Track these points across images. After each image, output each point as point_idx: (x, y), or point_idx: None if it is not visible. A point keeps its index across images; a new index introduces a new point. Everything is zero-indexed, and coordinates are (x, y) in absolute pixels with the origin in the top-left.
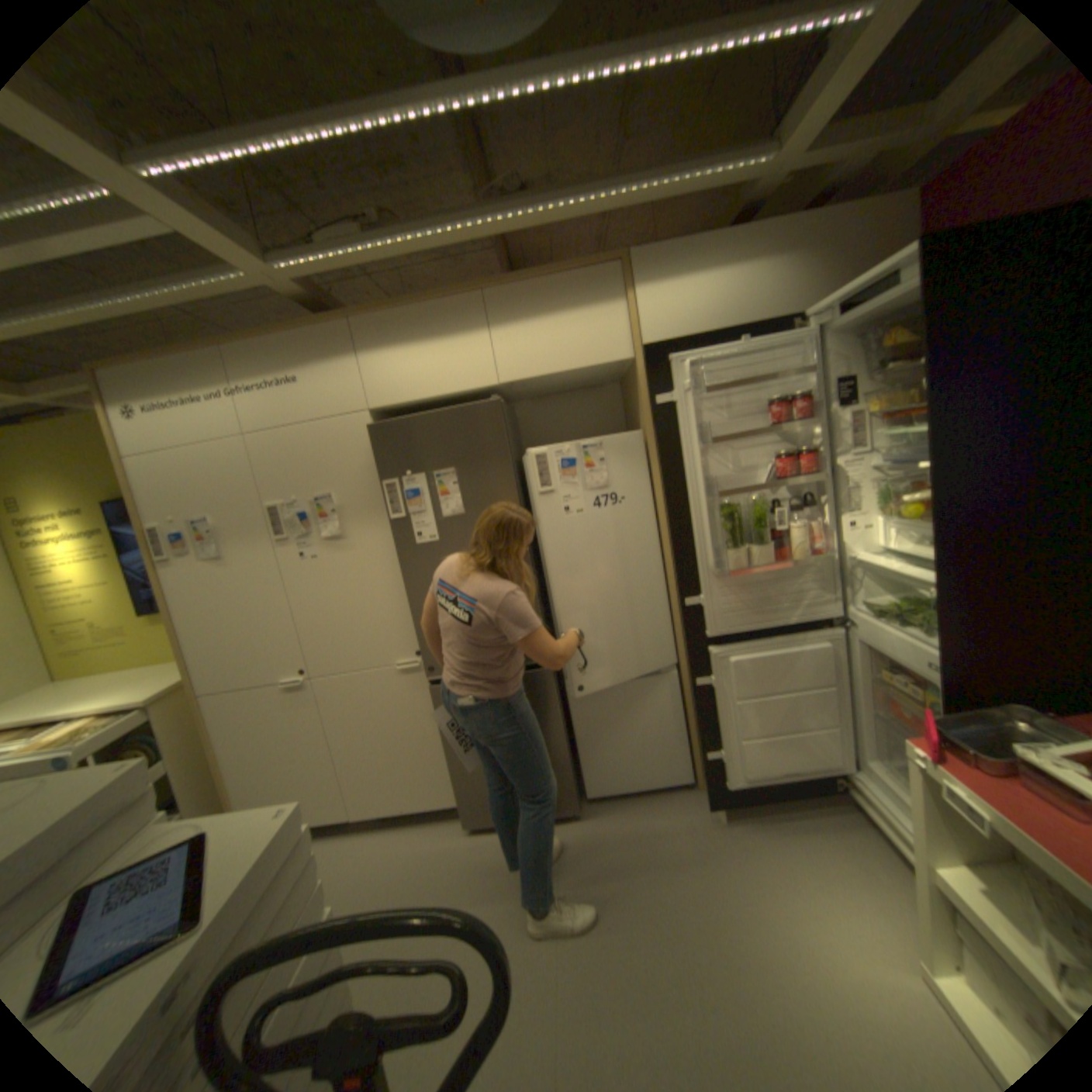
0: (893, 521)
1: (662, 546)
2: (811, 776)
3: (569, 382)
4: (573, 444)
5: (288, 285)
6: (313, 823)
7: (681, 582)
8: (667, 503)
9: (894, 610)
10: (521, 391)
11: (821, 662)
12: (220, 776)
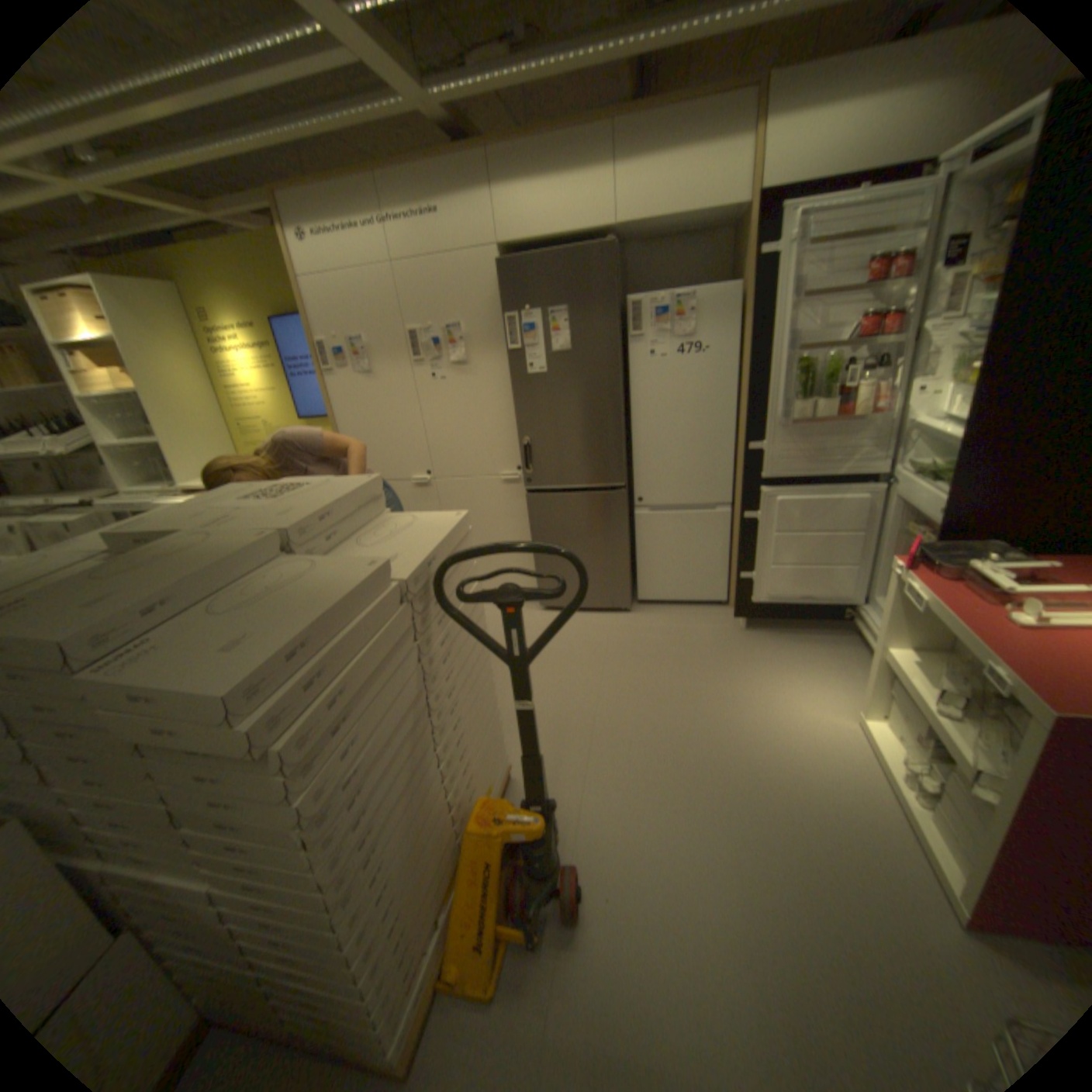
0: (963, 388)
1: (741, 397)
2: (824, 602)
3: (682, 225)
4: (676, 291)
5: (436, 110)
6: None
7: (750, 431)
8: (753, 356)
9: (931, 466)
10: (635, 232)
11: (857, 510)
12: None
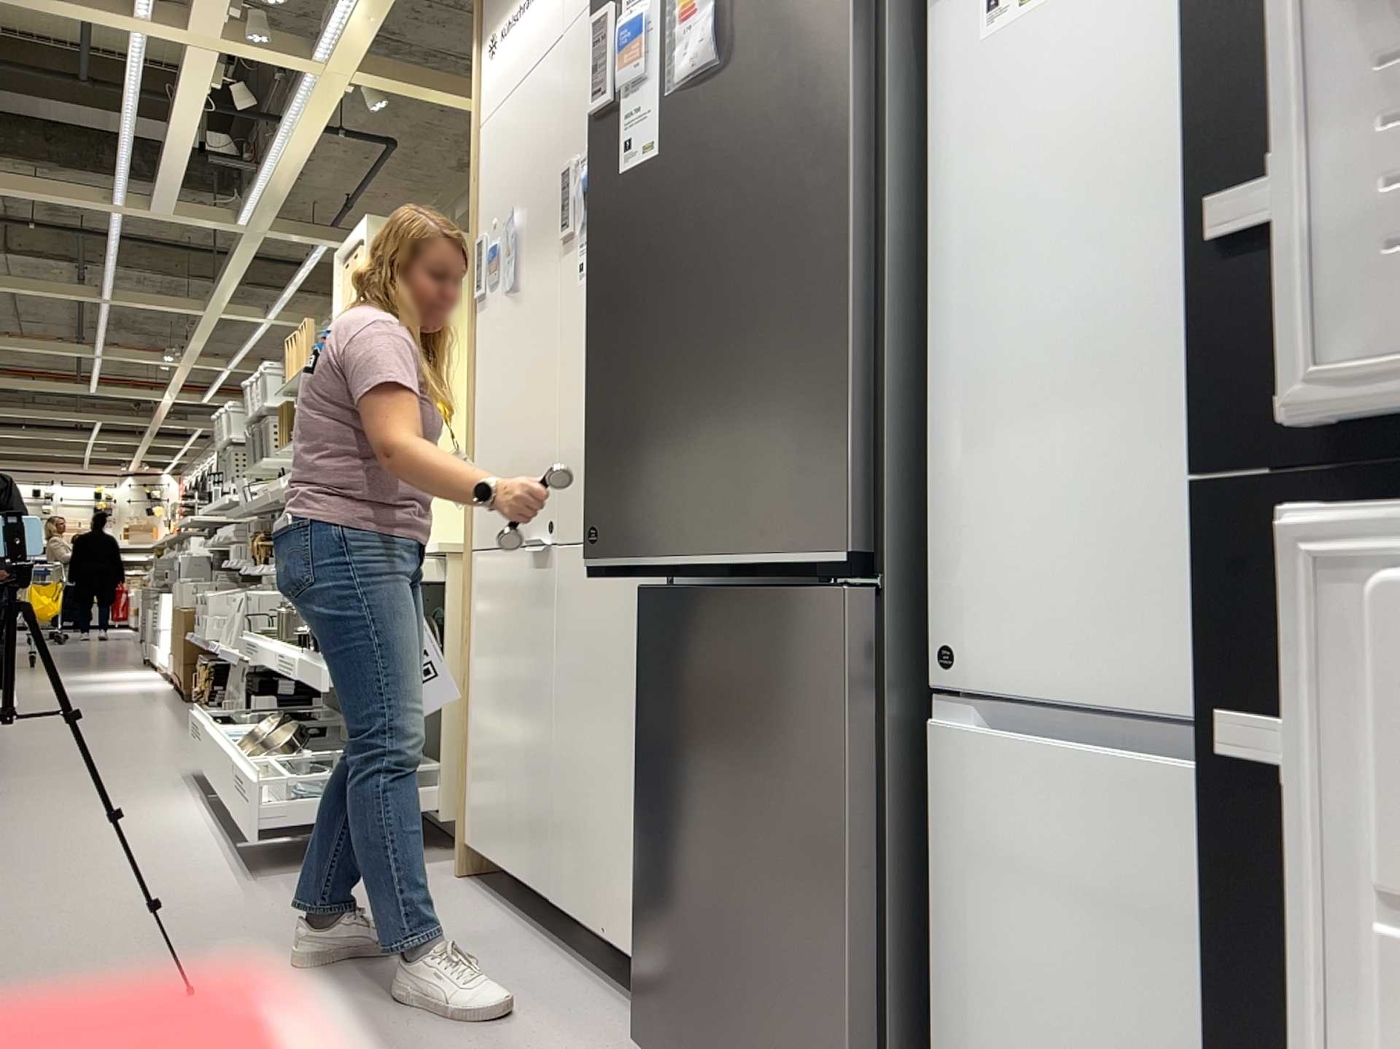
0: None
1: None
2: None
3: None
4: None
5: None
6: (519, 873)
7: None
8: None
9: None
10: None
11: None
12: (465, 710)
